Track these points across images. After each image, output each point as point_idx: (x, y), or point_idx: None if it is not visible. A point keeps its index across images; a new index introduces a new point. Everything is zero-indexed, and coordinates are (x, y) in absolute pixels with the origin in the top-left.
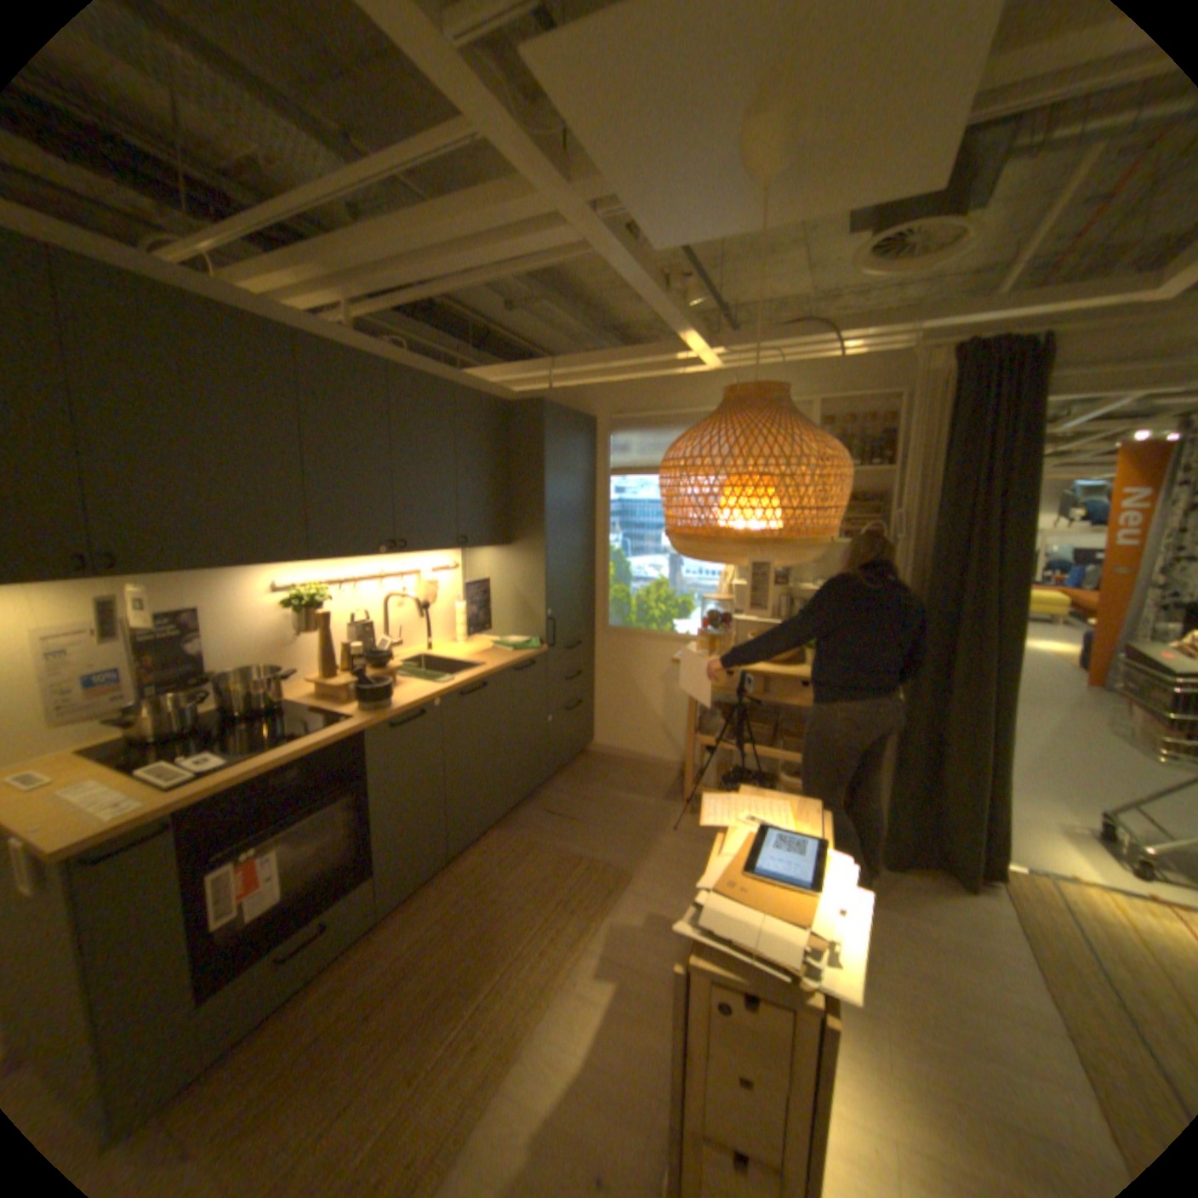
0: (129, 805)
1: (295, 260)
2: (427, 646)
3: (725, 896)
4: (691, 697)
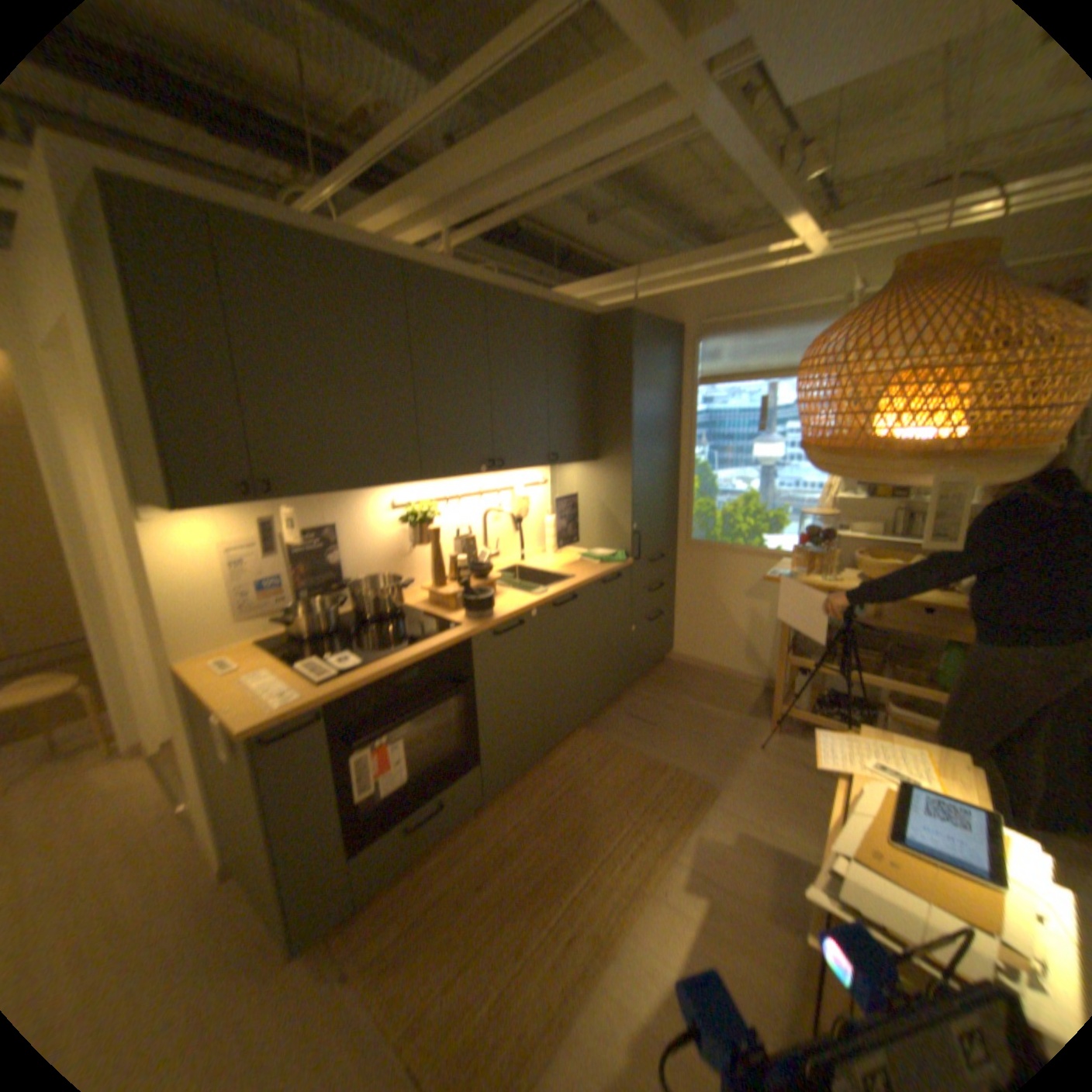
0: (290, 696)
1: (402, 195)
2: (521, 558)
3: (873, 871)
4: (786, 617)
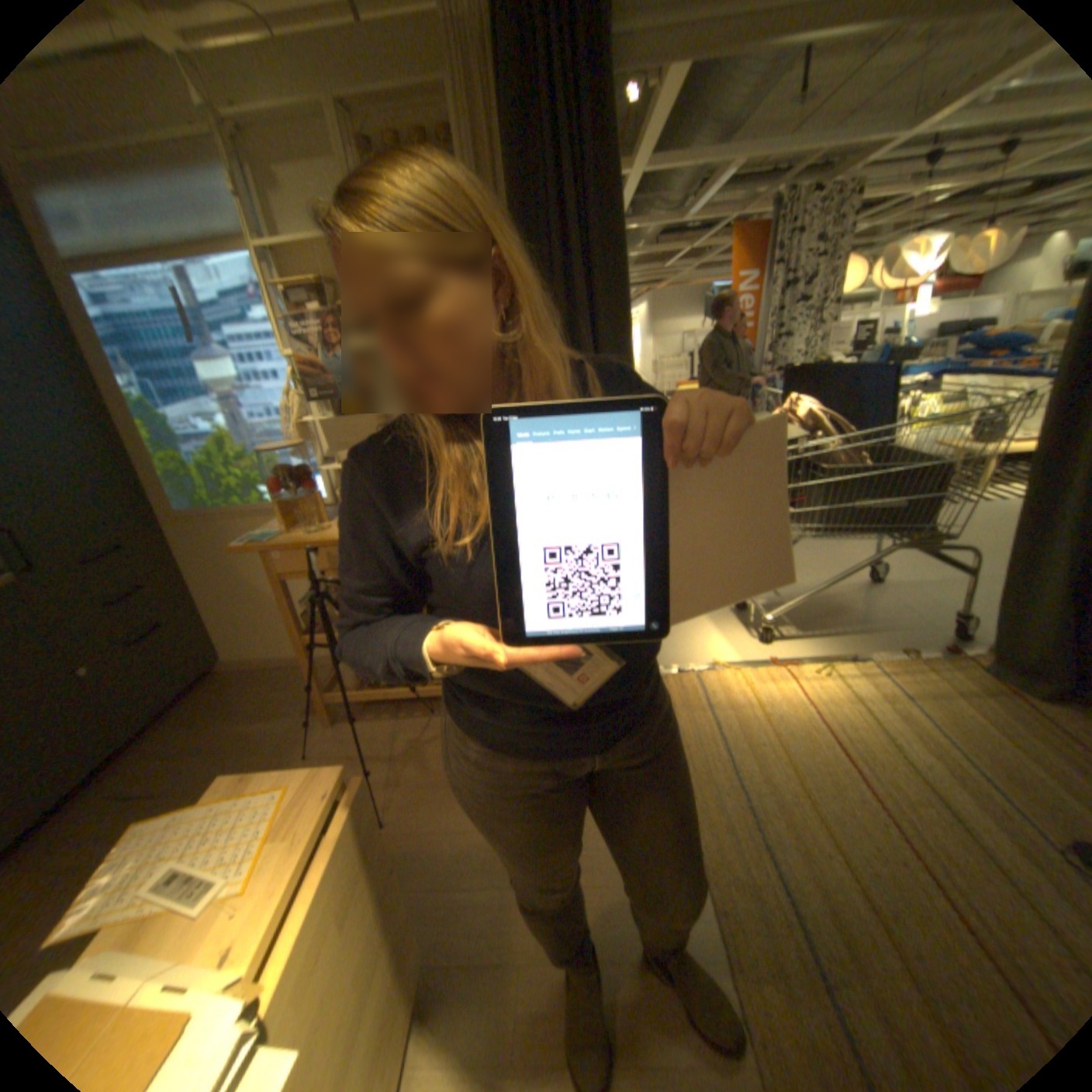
0: None
1: None
2: None
3: None
4: (277, 592)
